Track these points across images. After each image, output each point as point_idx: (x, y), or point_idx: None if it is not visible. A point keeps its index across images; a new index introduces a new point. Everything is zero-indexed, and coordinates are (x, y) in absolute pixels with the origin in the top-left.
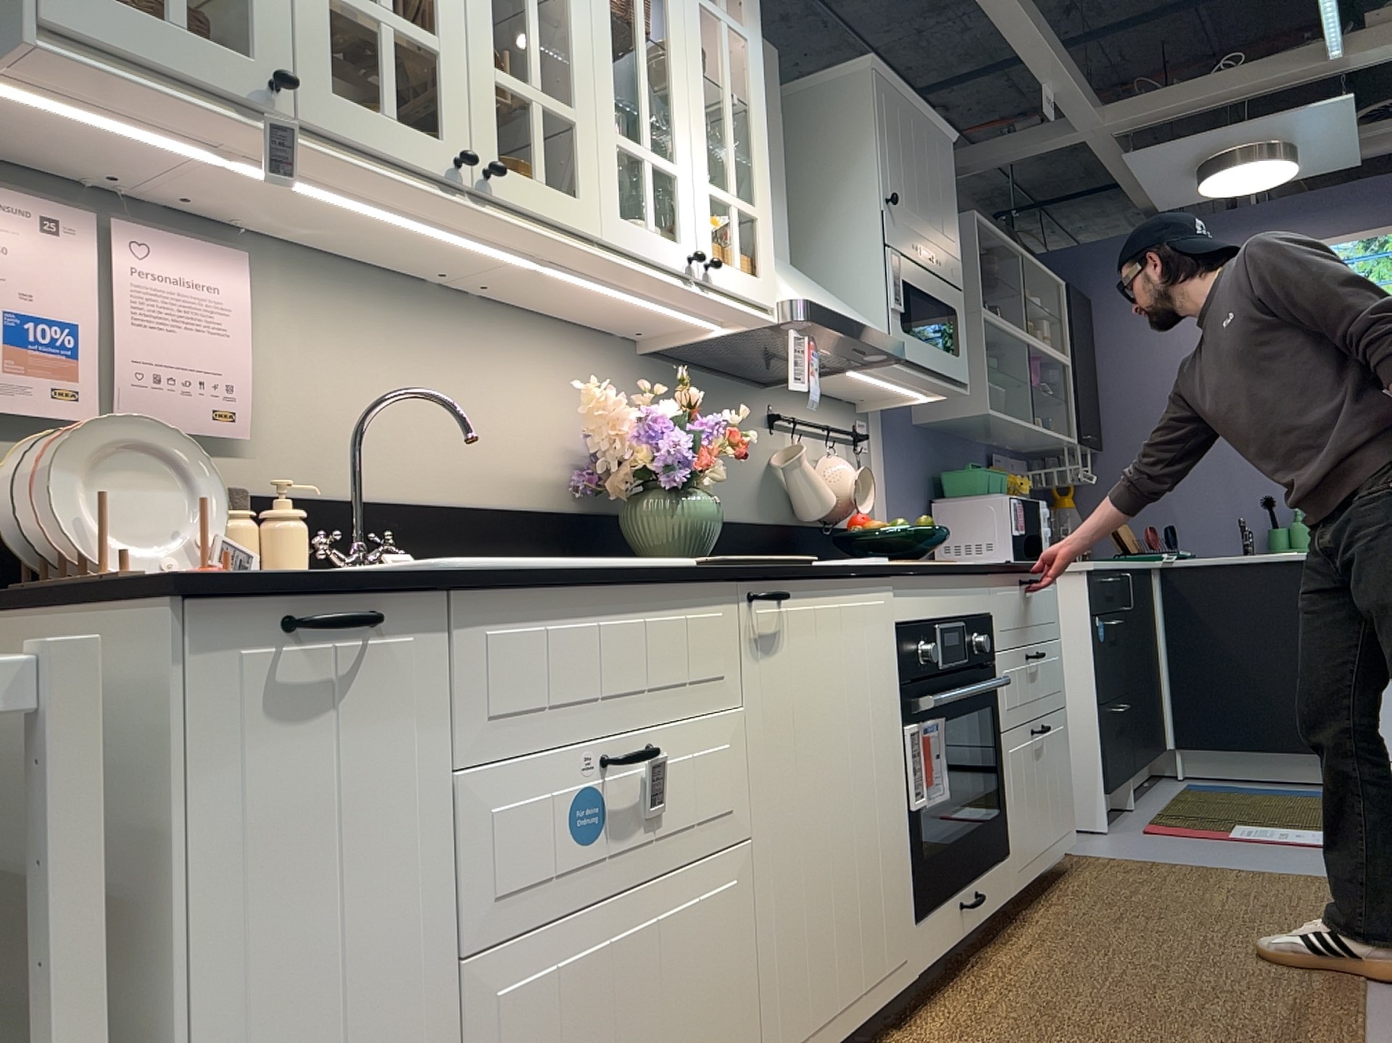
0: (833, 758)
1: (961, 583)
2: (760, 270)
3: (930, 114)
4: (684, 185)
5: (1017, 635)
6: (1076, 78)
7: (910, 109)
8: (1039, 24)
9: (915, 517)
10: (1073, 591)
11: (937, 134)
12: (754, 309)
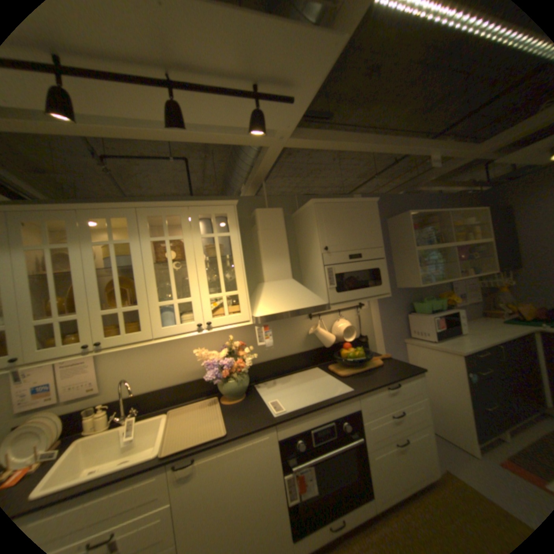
0: (230, 504)
1: (333, 408)
2: (242, 310)
3: (355, 200)
4: (196, 302)
5: (384, 412)
6: (450, 145)
7: (341, 205)
8: (409, 142)
9: (397, 322)
10: (459, 362)
11: (362, 204)
12: (238, 325)
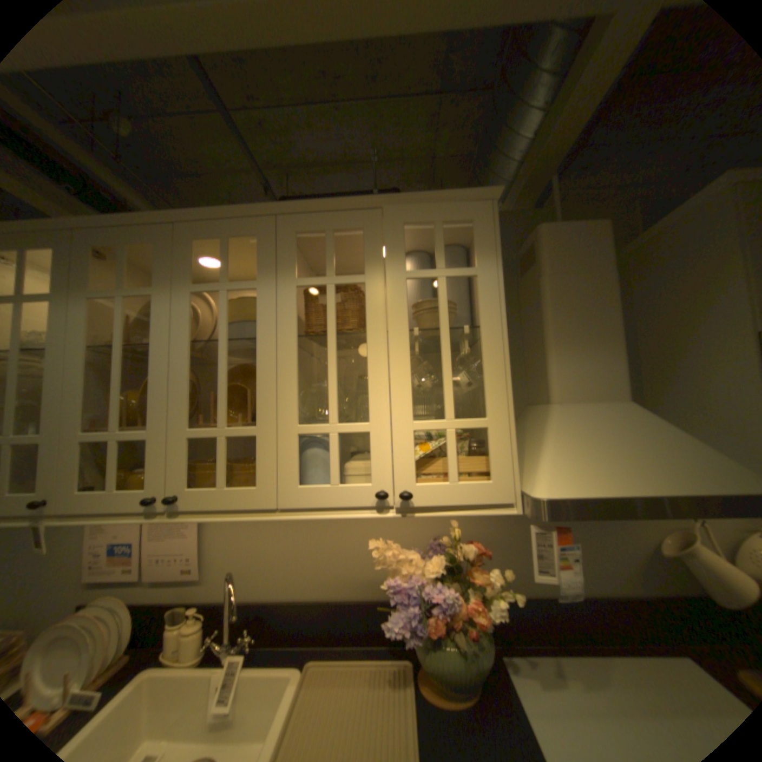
0: None
1: None
2: (492, 471)
3: None
4: (378, 435)
5: None
6: None
7: None
8: None
9: None
10: None
11: None
12: (479, 511)
